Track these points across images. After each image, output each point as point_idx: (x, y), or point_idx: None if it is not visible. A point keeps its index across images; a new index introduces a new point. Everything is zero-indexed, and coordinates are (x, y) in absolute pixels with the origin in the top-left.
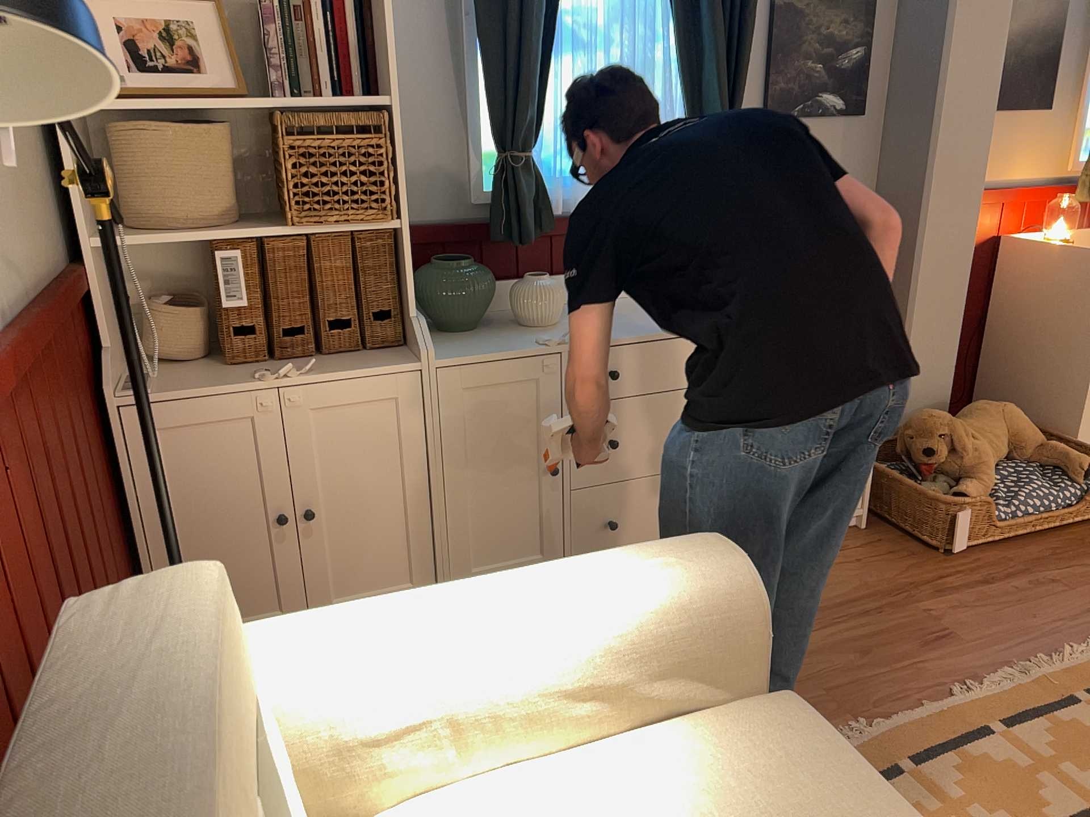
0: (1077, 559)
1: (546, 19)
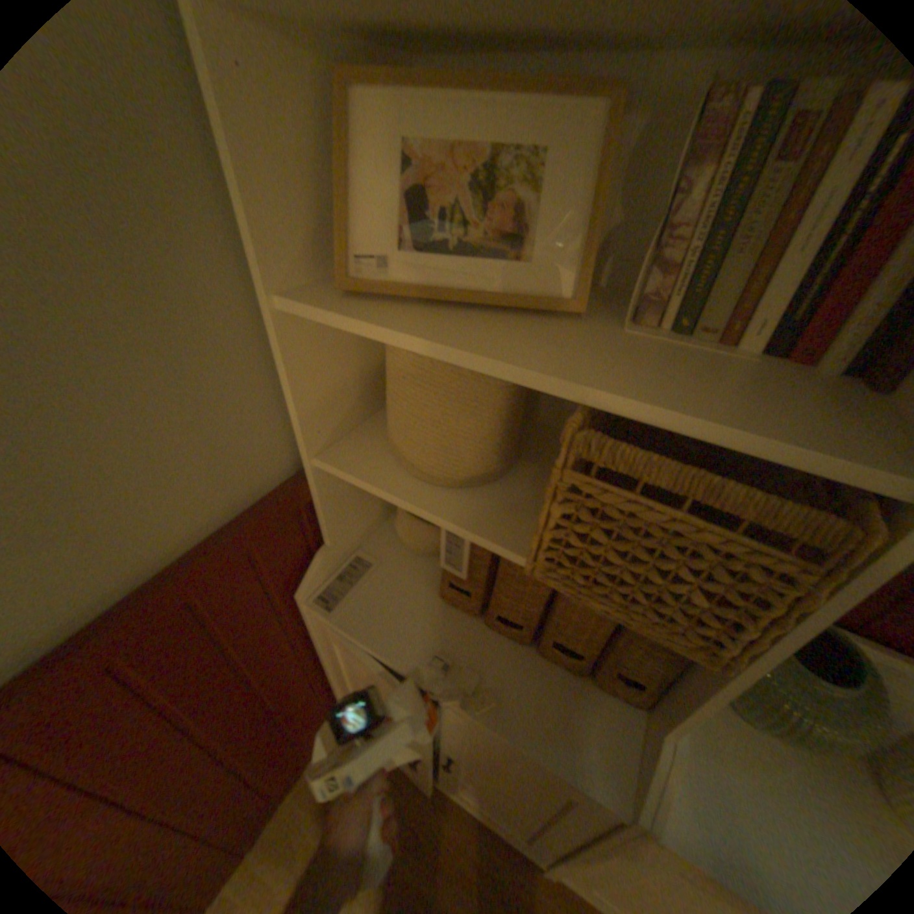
0: None
1: None
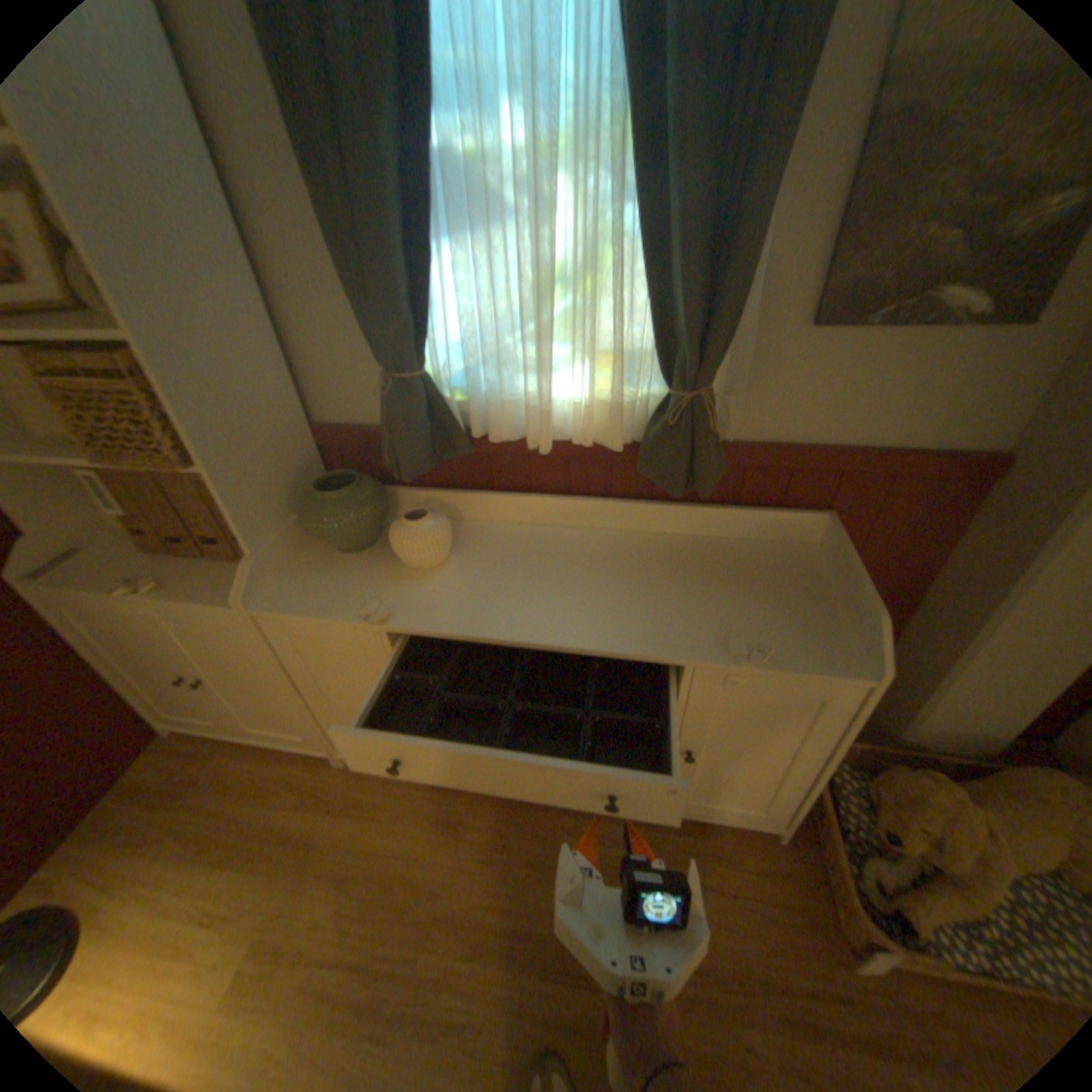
0: None
1: (406, 181)
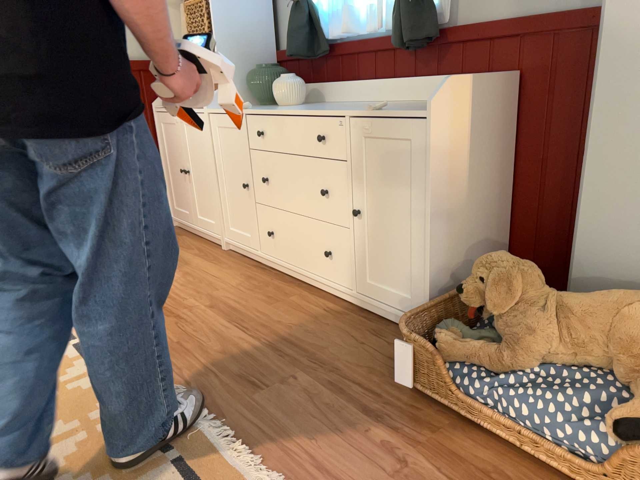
0: None
1: None
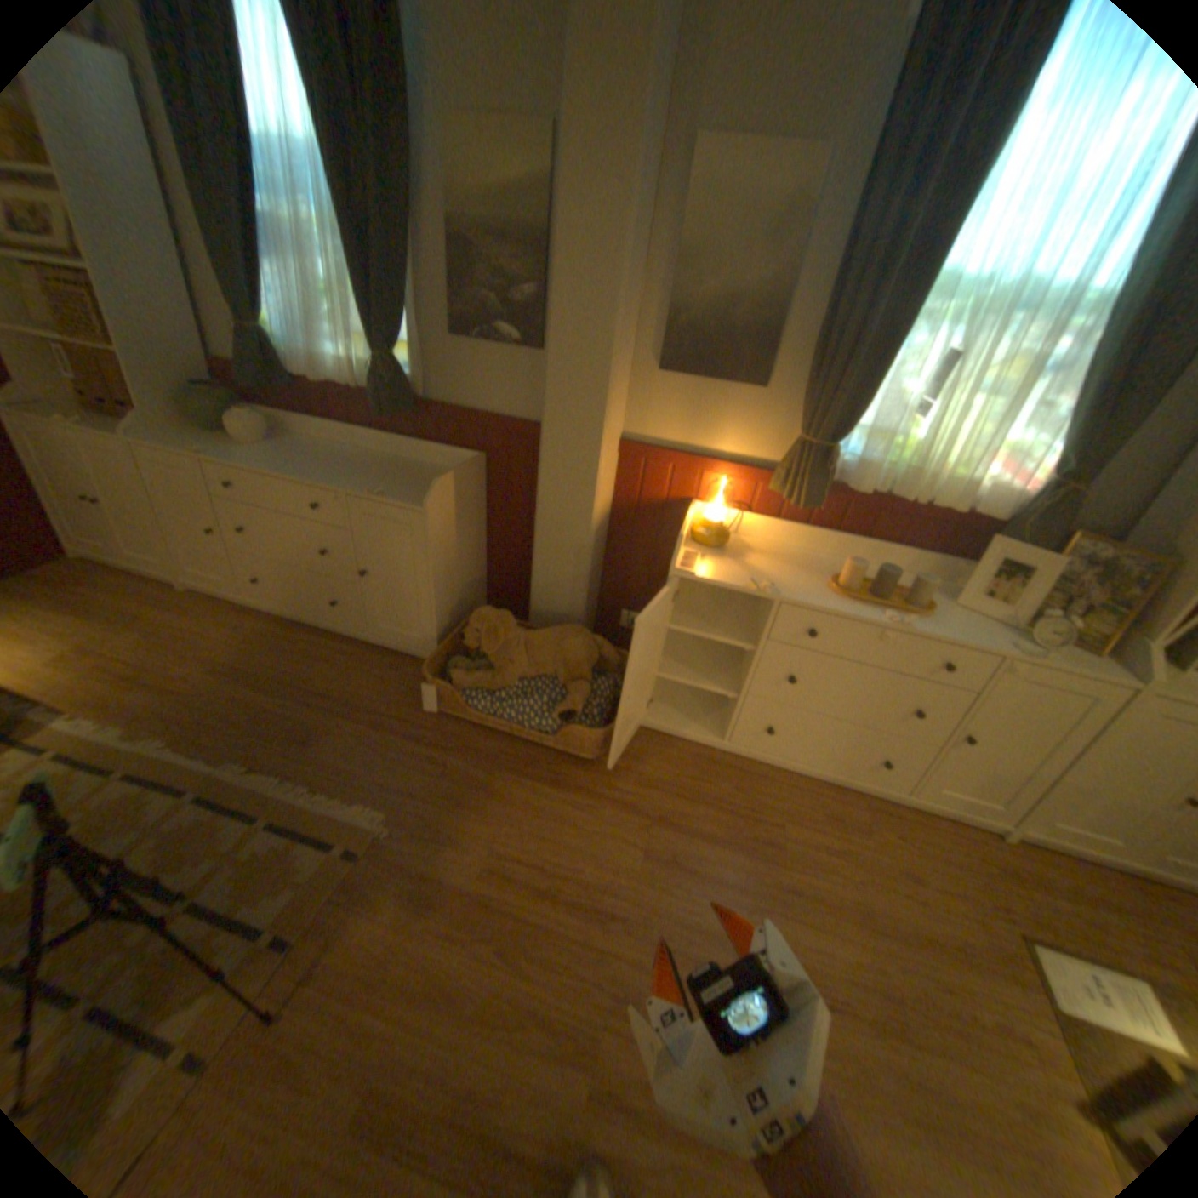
0: (497, 768)
1: (238, 228)
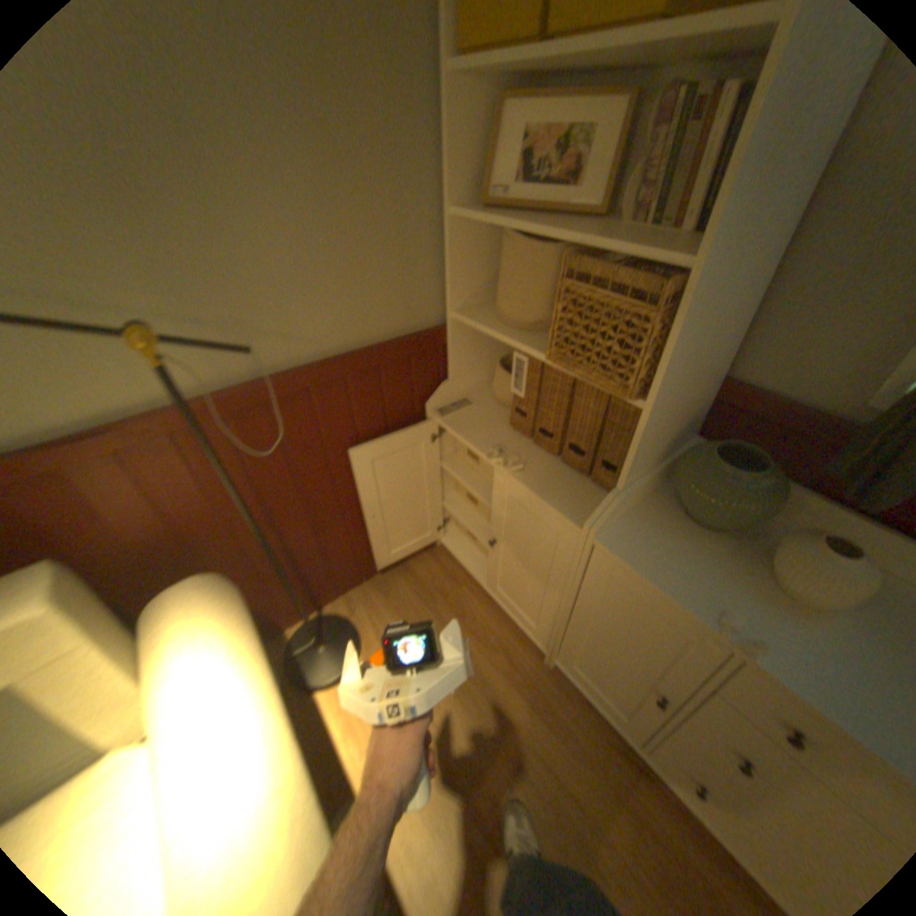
0: None
1: None
